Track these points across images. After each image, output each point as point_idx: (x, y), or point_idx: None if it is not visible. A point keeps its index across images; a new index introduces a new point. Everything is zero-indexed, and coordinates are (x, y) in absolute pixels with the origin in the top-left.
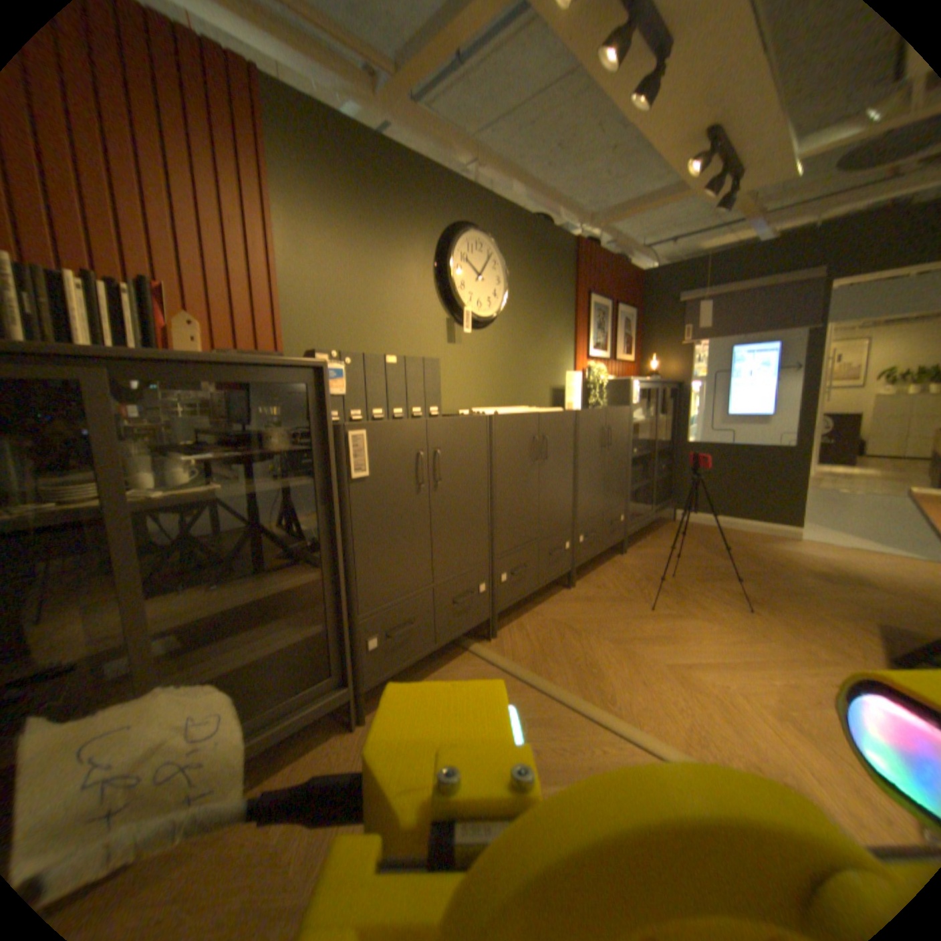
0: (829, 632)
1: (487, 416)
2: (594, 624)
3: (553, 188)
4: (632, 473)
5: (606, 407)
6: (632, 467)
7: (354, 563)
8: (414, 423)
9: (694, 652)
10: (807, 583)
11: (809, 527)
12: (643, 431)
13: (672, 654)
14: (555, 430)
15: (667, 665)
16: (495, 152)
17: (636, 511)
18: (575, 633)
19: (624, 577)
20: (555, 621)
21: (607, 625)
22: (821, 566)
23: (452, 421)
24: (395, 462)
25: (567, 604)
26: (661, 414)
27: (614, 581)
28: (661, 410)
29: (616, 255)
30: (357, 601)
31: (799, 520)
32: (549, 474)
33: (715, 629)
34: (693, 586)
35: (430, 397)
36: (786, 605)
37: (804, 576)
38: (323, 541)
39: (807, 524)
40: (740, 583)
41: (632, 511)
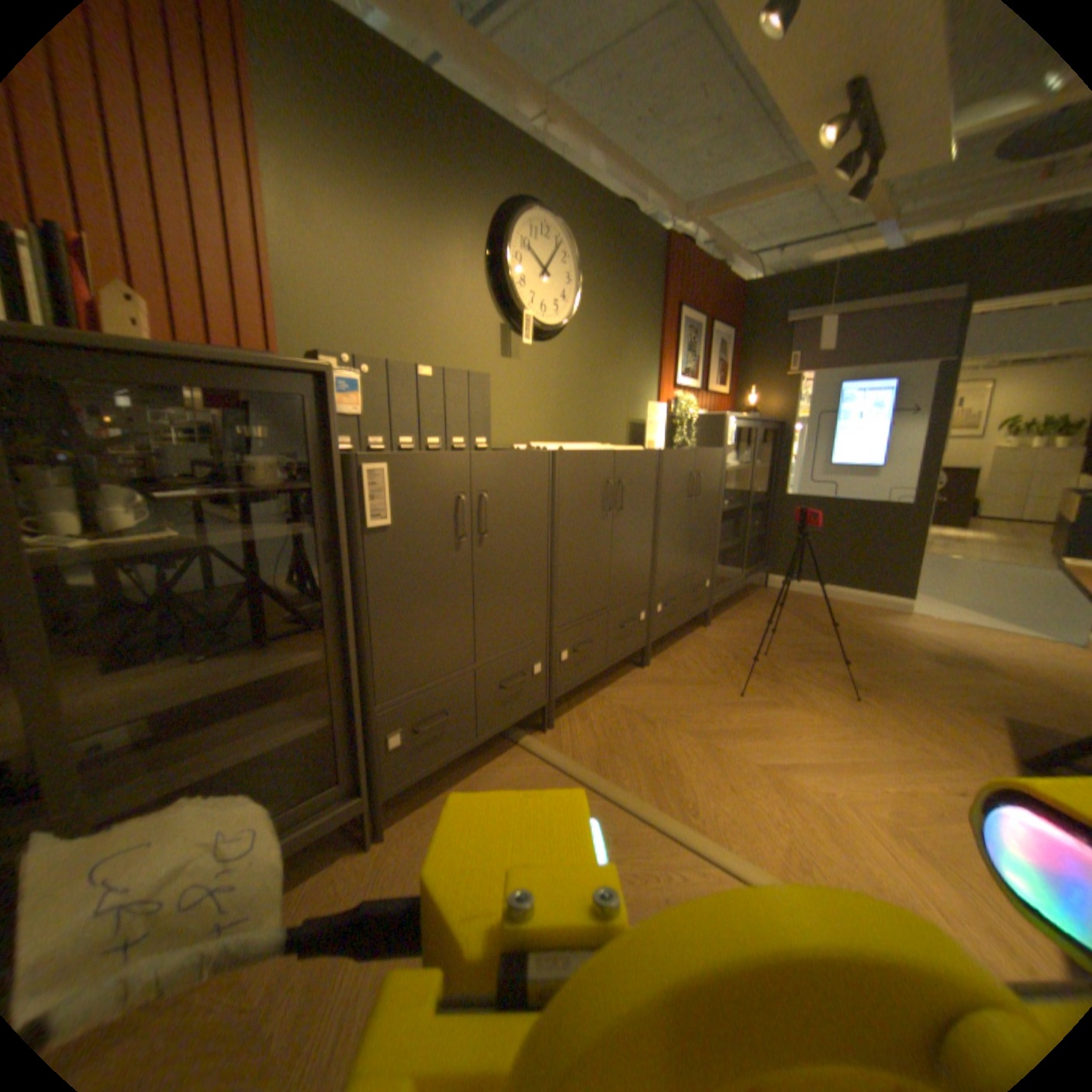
0: (948, 726)
1: (549, 453)
2: (672, 713)
3: (642, 164)
4: (721, 531)
5: (694, 448)
6: (721, 523)
7: (370, 640)
8: (454, 458)
9: (791, 750)
10: (920, 665)
11: (920, 599)
12: (735, 480)
13: (766, 752)
14: (633, 474)
15: (759, 766)
16: (570, 105)
17: (722, 575)
18: (649, 724)
19: (707, 655)
20: (625, 708)
21: (688, 715)
22: (935, 646)
23: (503, 457)
24: (427, 509)
25: (640, 687)
26: (756, 460)
27: (696, 659)
28: (757, 455)
29: (712, 261)
30: (373, 688)
31: (908, 590)
32: (624, 529)
33: (816, 721)
34: (788, 667)
35: (477, 426)
36: (897, 692)
37: (916, 658)
38: (327, 611)
39: (918, 595)
40: (843, 664)
41: (719, 576)
